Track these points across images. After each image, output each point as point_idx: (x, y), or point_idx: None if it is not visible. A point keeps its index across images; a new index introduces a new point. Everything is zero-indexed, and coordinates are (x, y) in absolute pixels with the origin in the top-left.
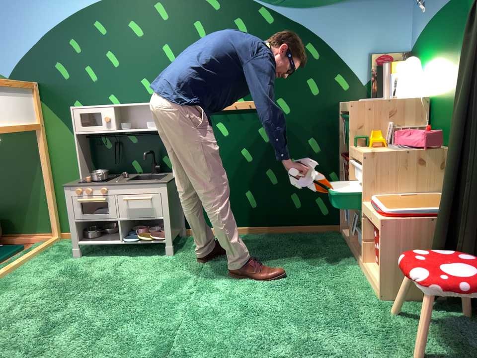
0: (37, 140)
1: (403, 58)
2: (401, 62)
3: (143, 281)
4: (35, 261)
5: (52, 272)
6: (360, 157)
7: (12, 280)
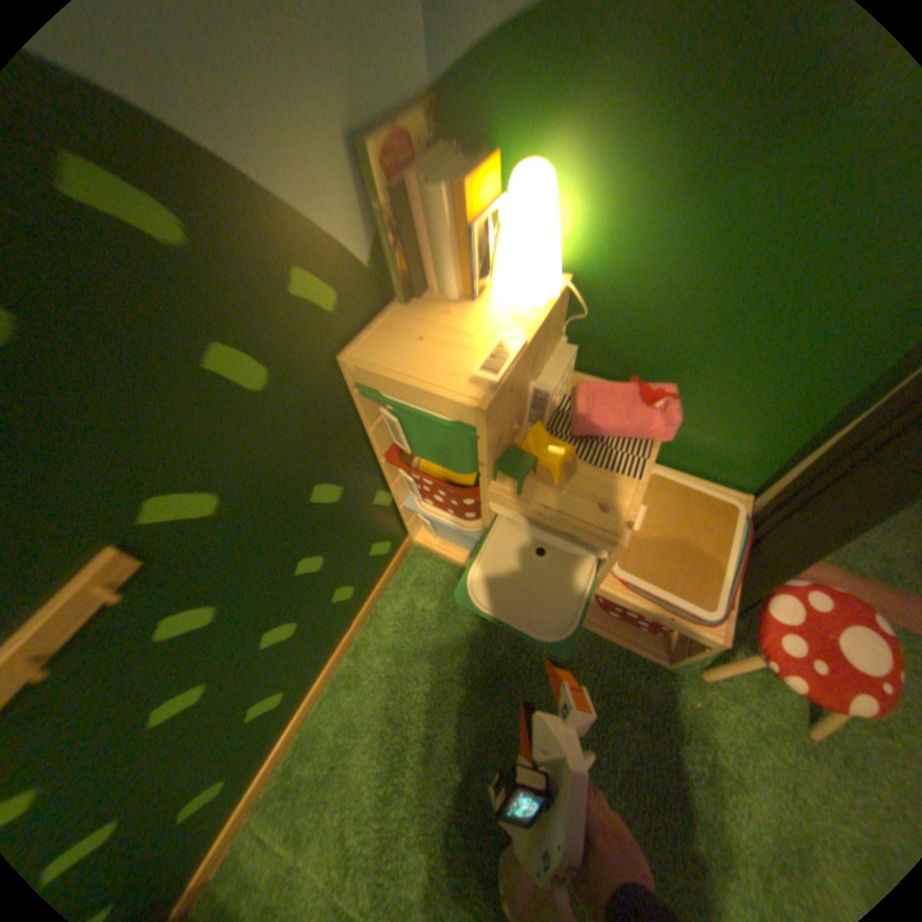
0: None
1: (434, 126)
2: (454, 159)
3: None
4: None
5: None
6: (589, 537)
7: None
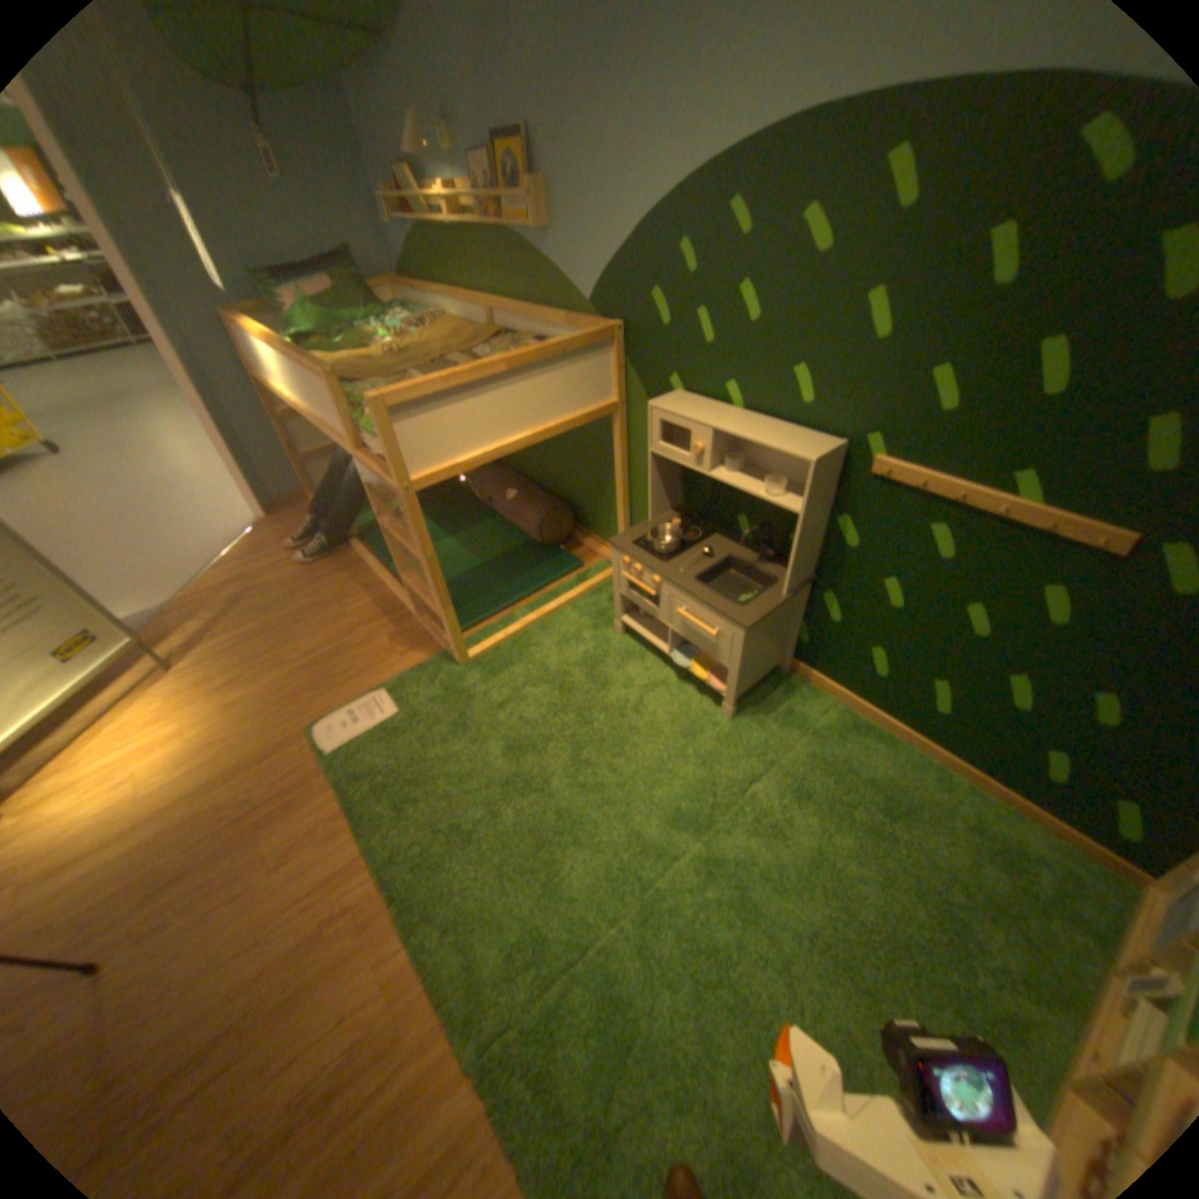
0: (611, 428)
1: None
2: None
3: (653, 758)
4: (575, 611)
5: (577, 651)
6: None
7: (535, 640)
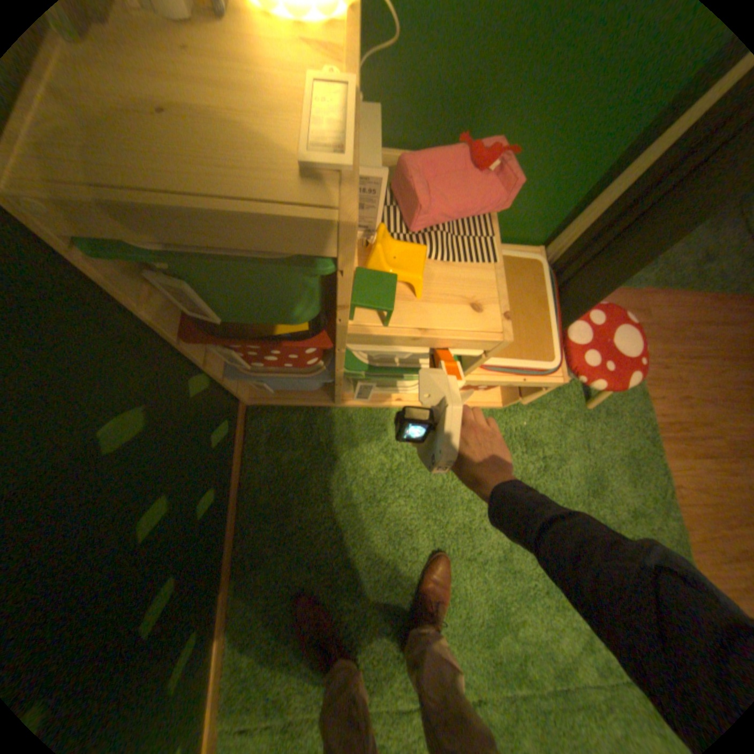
0: None
1: None
2: None
3: None
4: None
5: None
6: (469, 343)
7: None
